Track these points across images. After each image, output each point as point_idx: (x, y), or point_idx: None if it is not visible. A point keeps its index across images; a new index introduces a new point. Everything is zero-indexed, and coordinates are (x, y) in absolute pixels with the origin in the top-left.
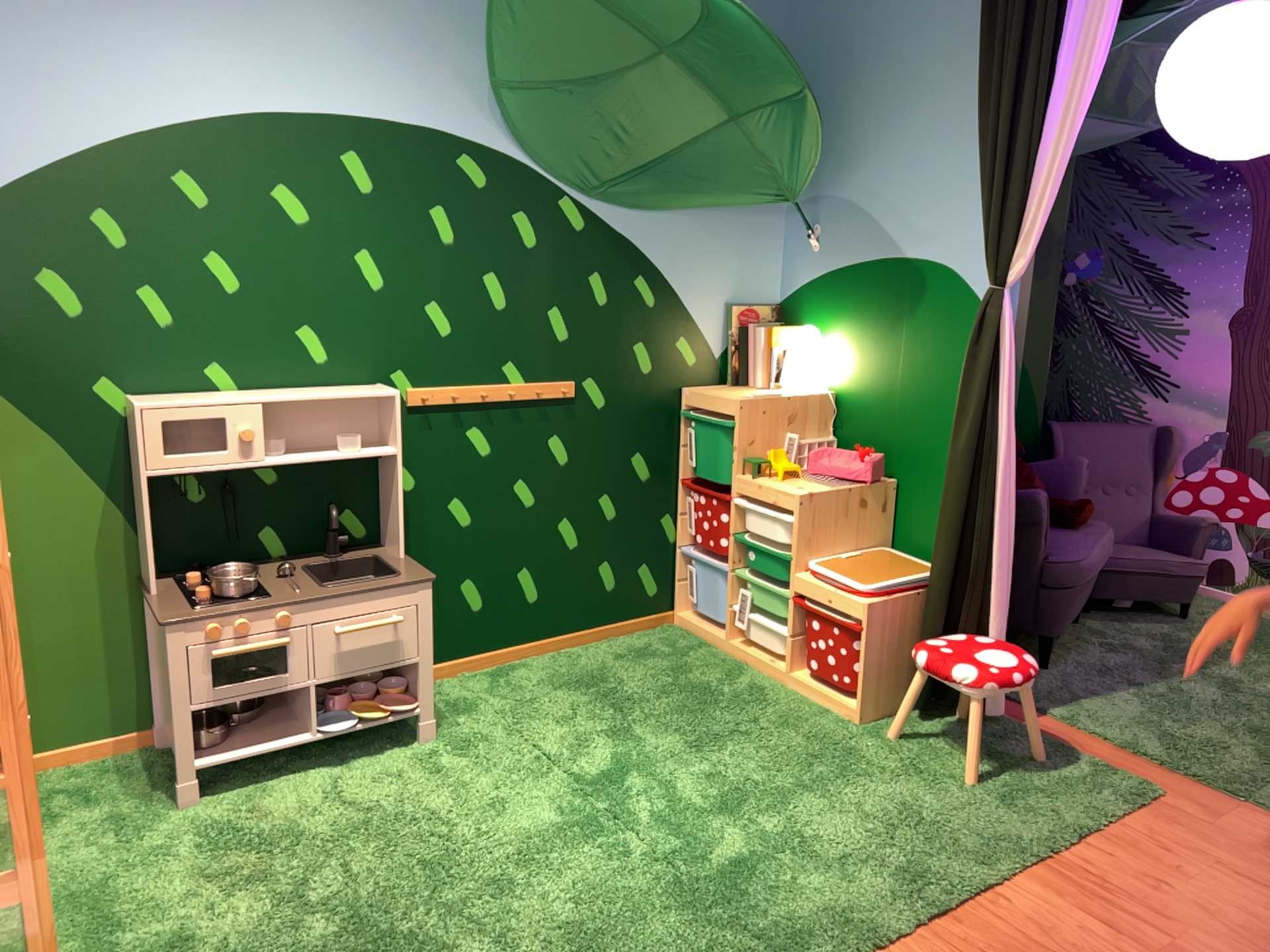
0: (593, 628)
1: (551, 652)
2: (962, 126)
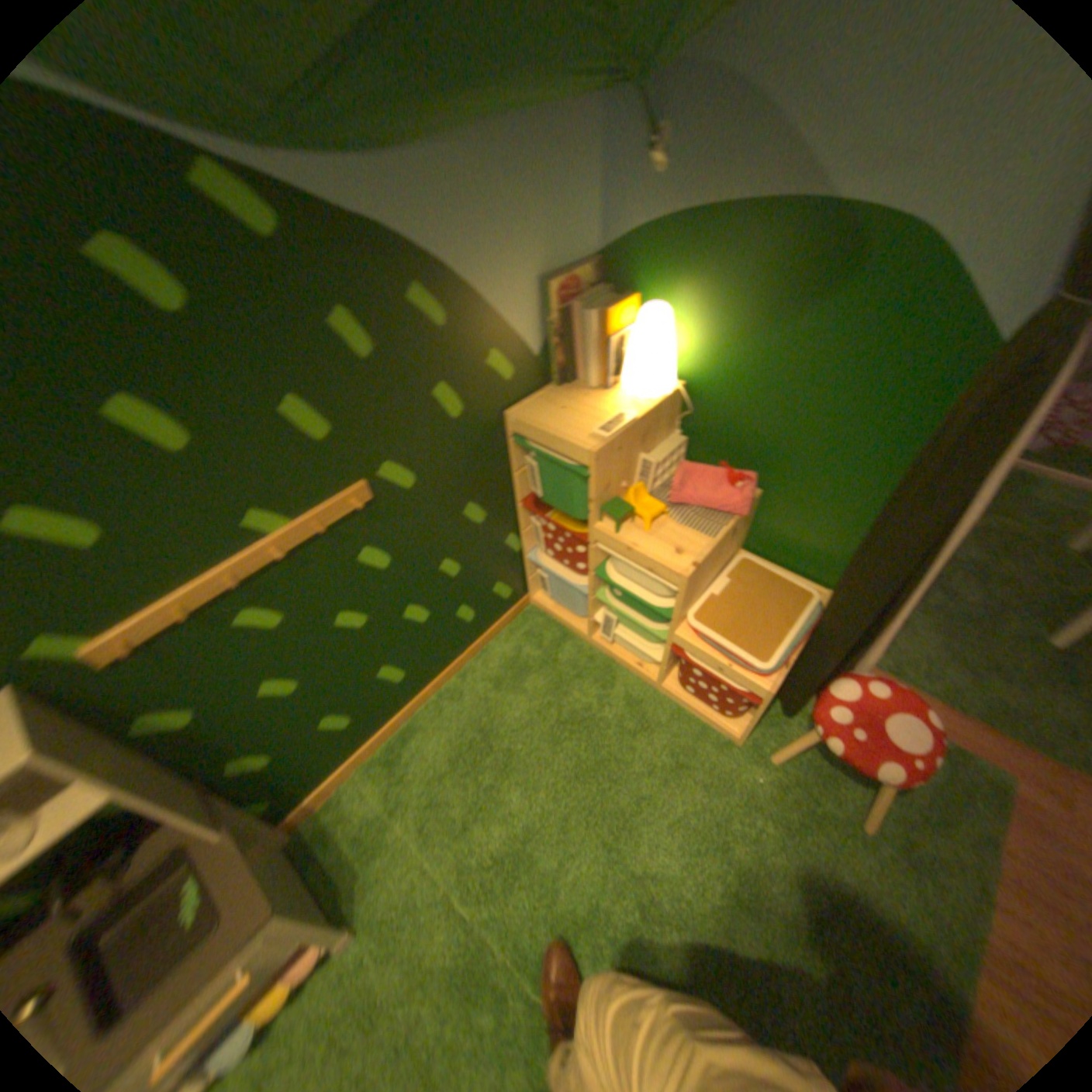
0: (465, 651)
1: (433, 693)
2: None
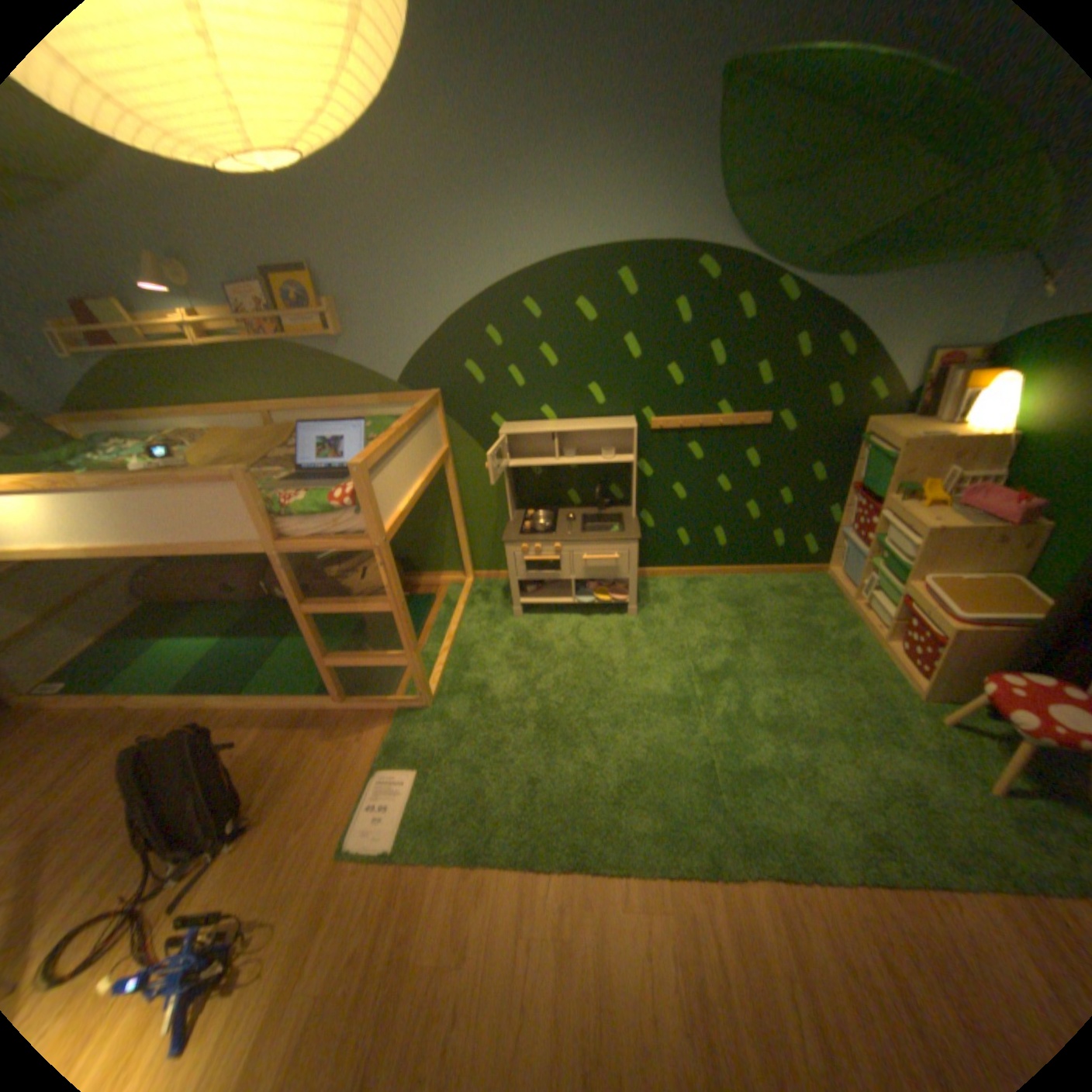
0: (762, 567)
1: (730, 575)
2: None
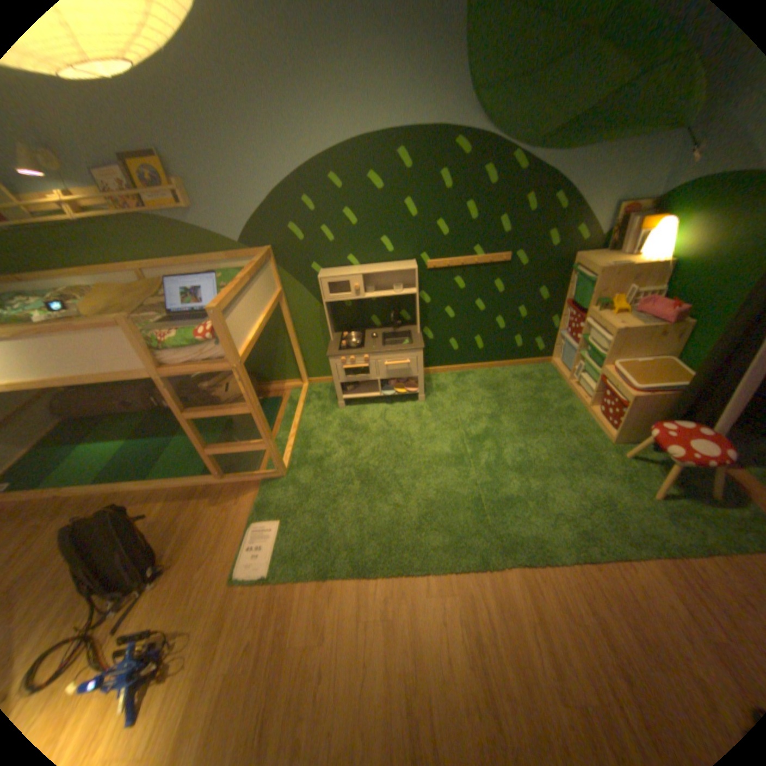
0: (508, 361)
1: (486, 368)
2: None
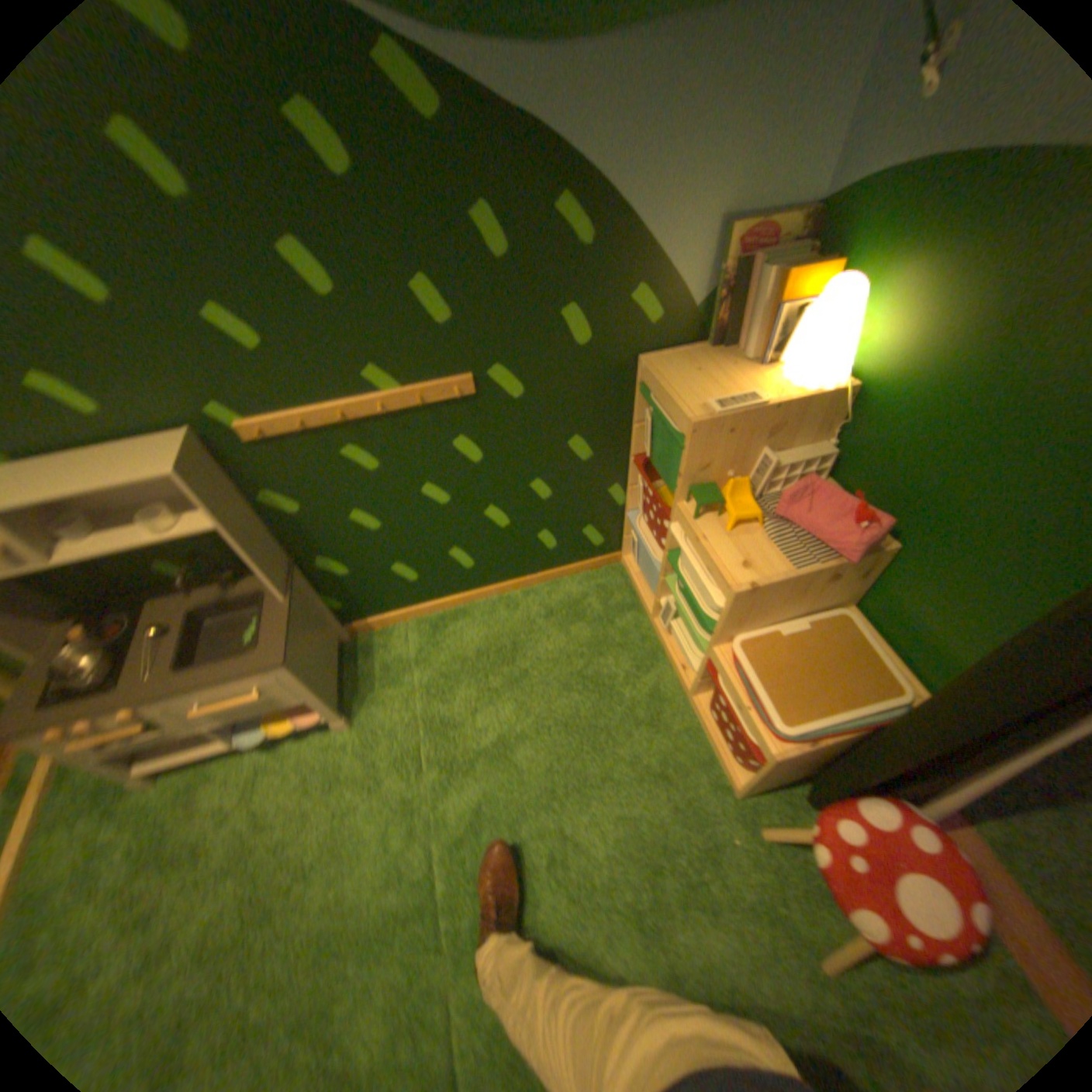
0: (537, 574)
1: (495, 594)
2: None
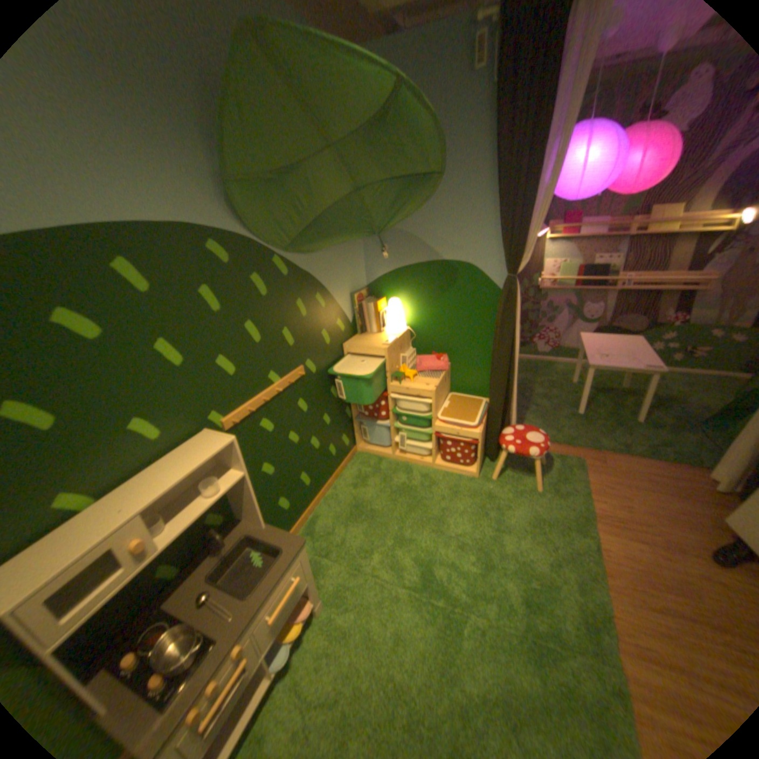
0: (332, 475)
1: (321, 499)
2: (474, 190)
